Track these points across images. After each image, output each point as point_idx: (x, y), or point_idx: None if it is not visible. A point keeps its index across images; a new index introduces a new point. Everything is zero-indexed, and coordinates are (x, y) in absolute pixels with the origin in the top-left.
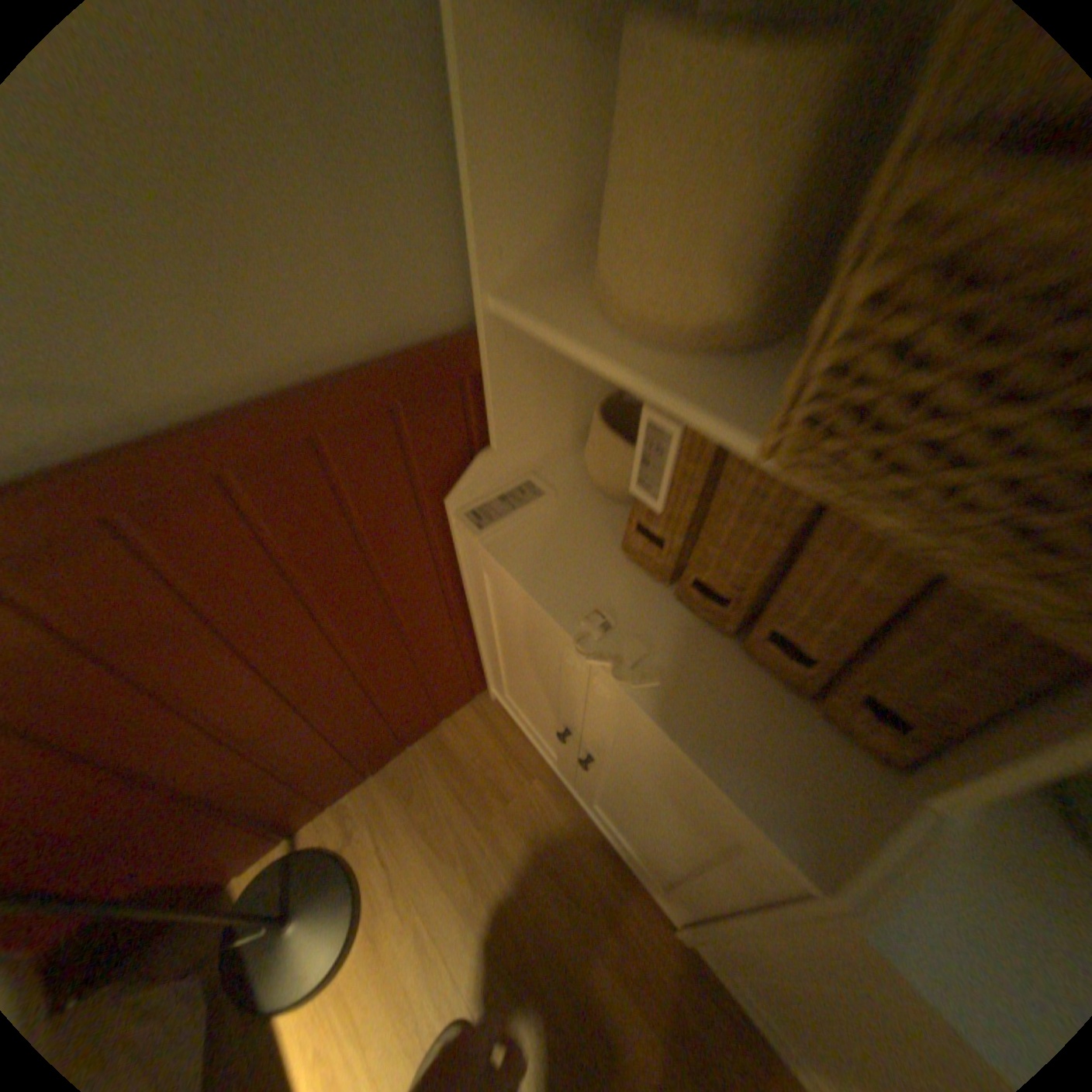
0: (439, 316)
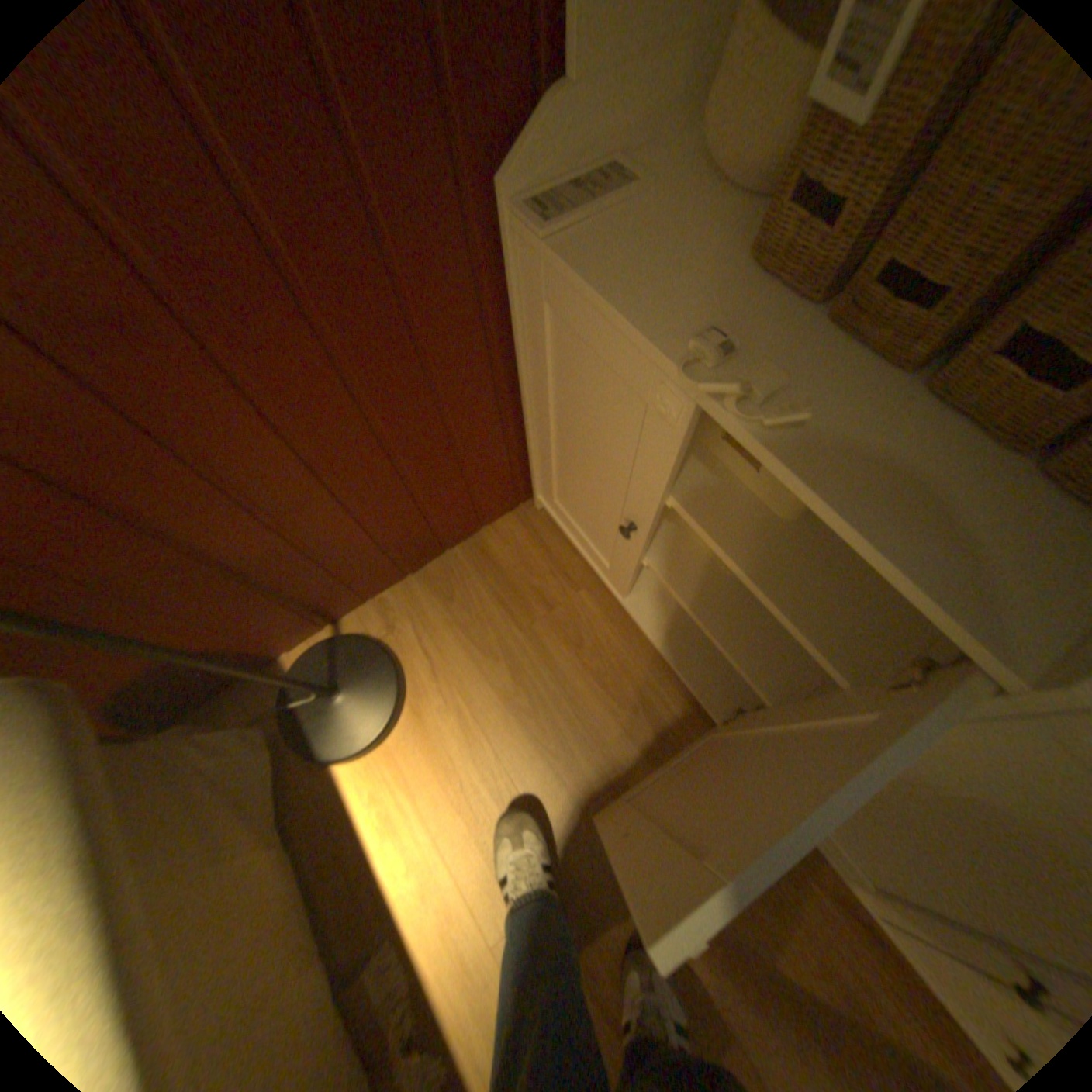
0: None
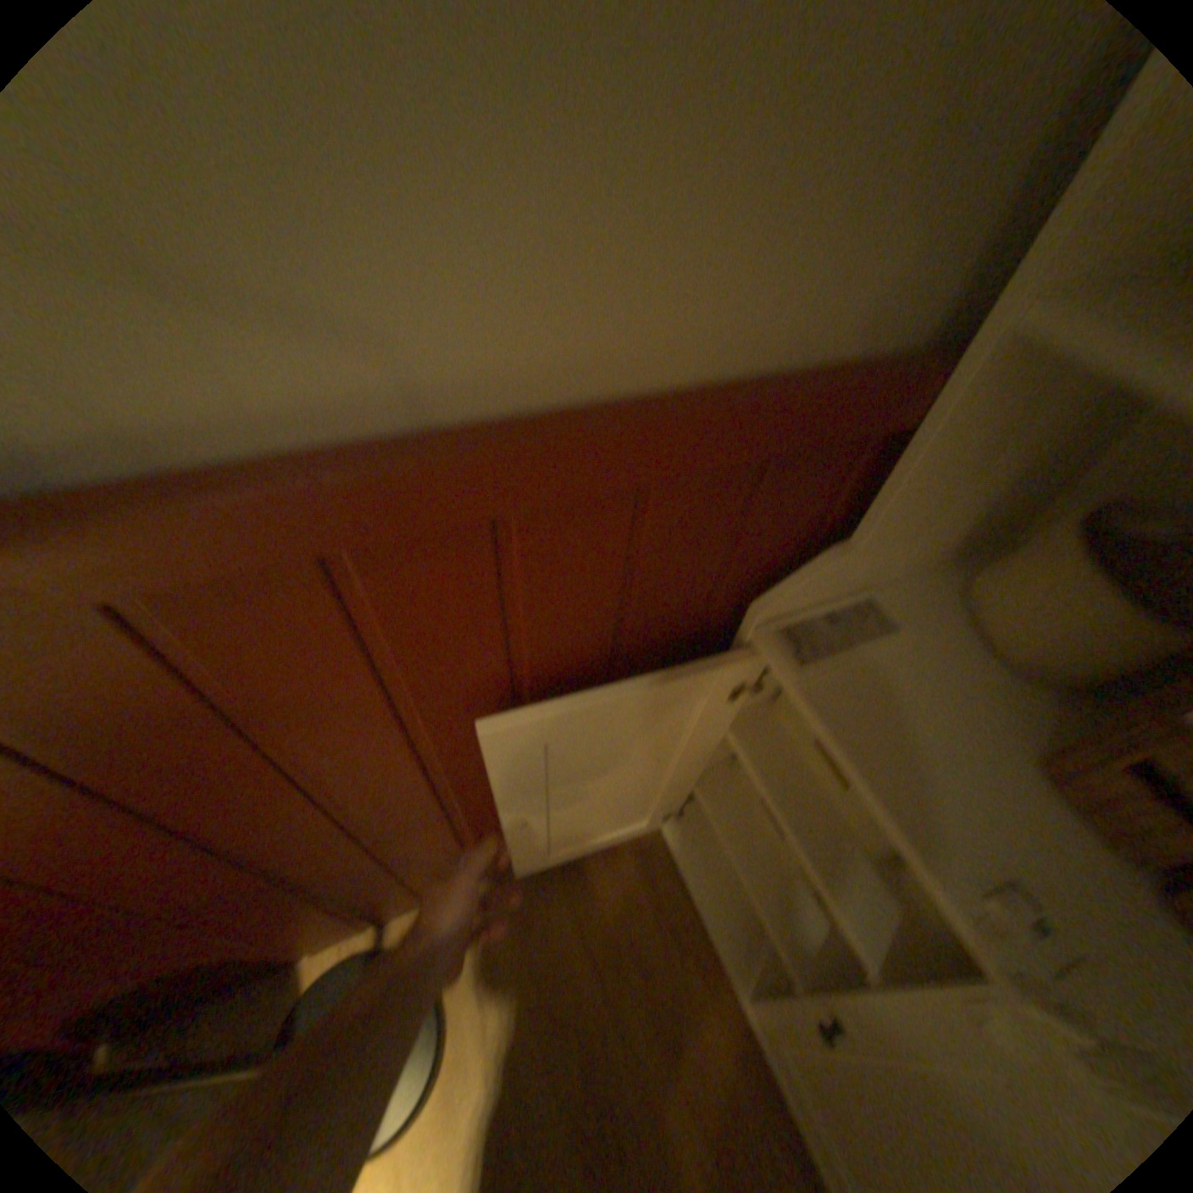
0: (920, 313)
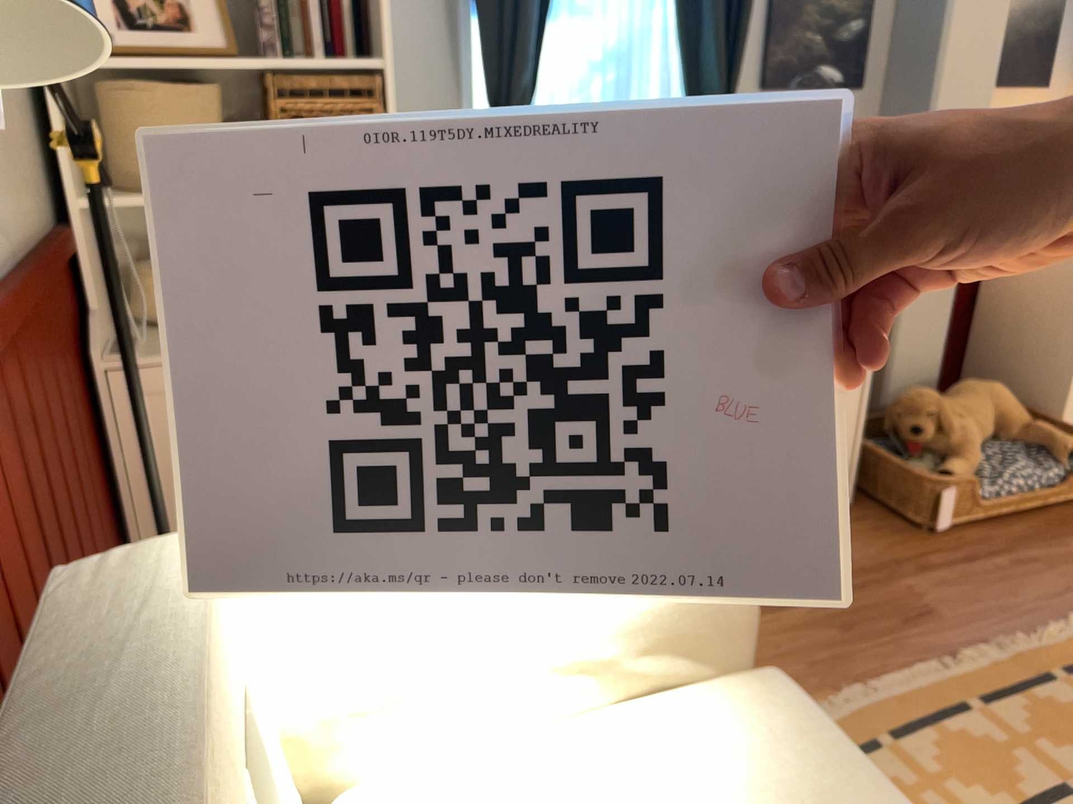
0: (46, 221)
